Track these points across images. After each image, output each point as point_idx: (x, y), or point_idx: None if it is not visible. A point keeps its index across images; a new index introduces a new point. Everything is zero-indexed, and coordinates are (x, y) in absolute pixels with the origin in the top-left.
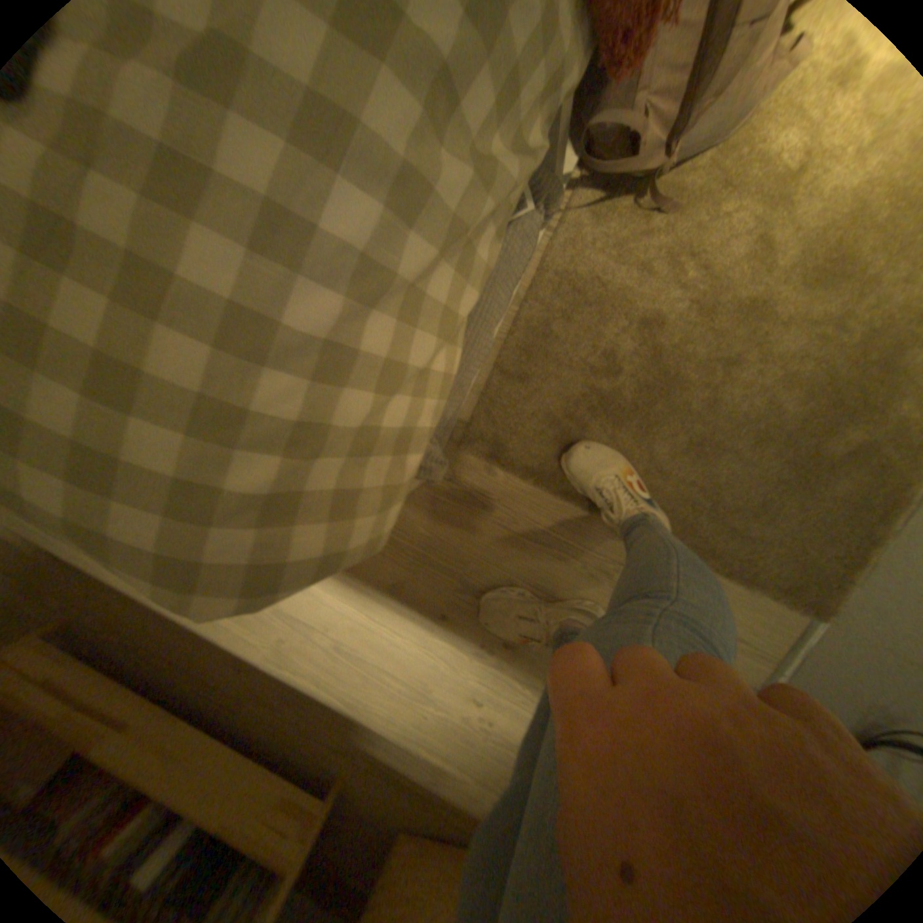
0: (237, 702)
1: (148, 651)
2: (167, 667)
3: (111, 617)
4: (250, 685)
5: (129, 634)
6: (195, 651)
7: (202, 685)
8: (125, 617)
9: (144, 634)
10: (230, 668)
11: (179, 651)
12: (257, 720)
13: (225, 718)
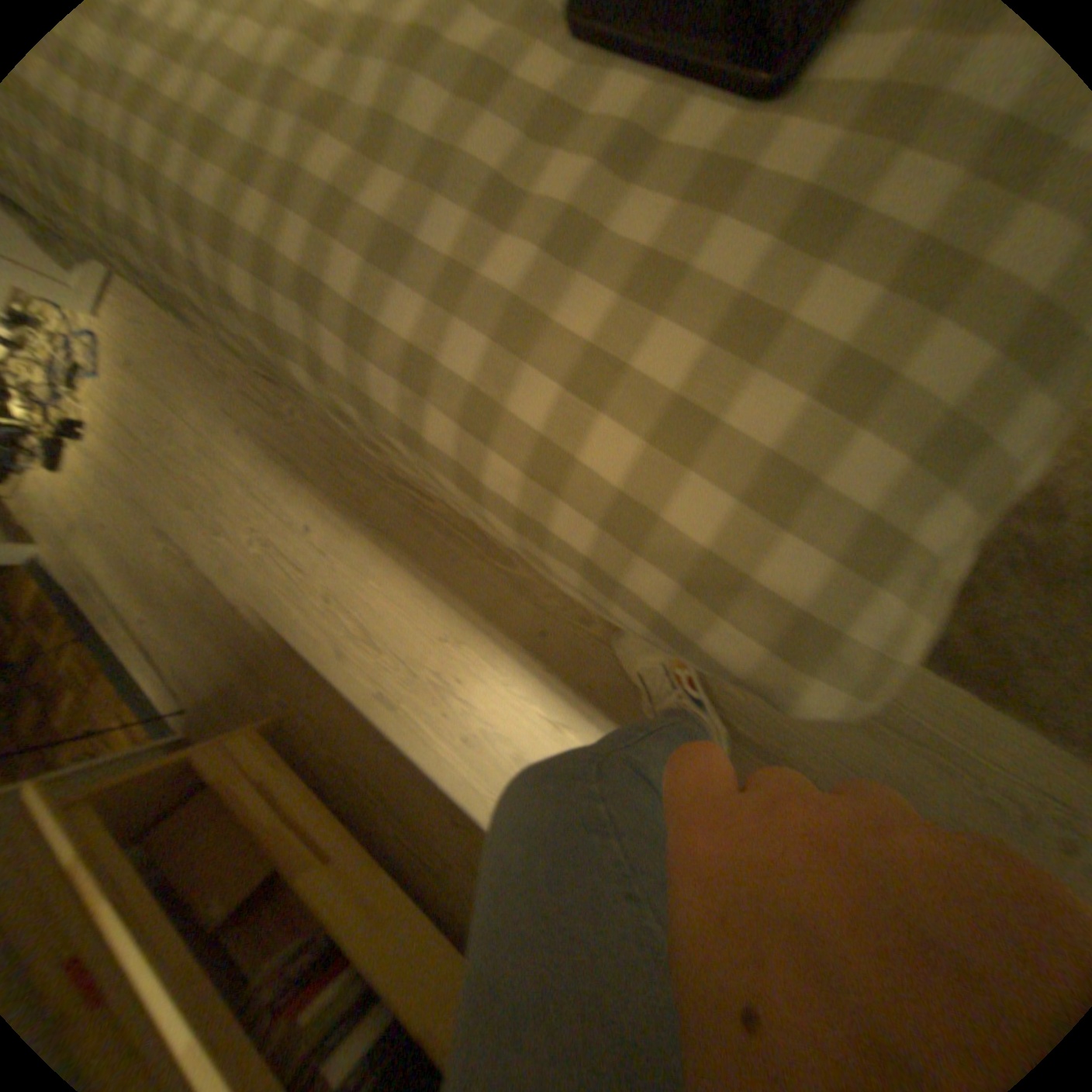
0: (442, 865)
1: (354, 774)
2: (370, 799)
3: (324, 725)
4: (463, 847)
5: (339, 749)
6: (407, 786)
7: (405, 831)
8: (340, 728)
9: (355, 752)
10: (444, 818)
11: (389, 782)
12: (461, 895)
13: (422, 882)
